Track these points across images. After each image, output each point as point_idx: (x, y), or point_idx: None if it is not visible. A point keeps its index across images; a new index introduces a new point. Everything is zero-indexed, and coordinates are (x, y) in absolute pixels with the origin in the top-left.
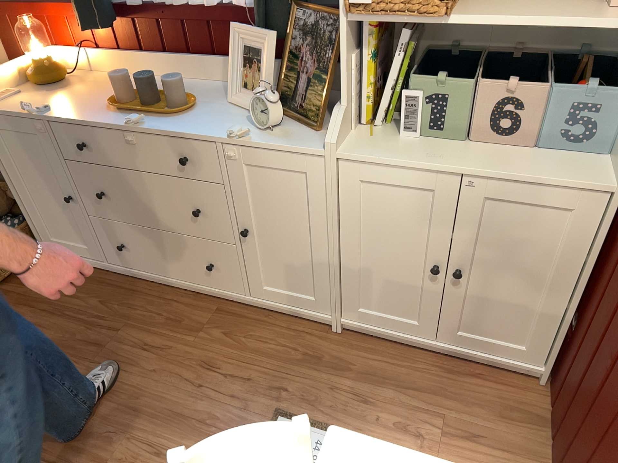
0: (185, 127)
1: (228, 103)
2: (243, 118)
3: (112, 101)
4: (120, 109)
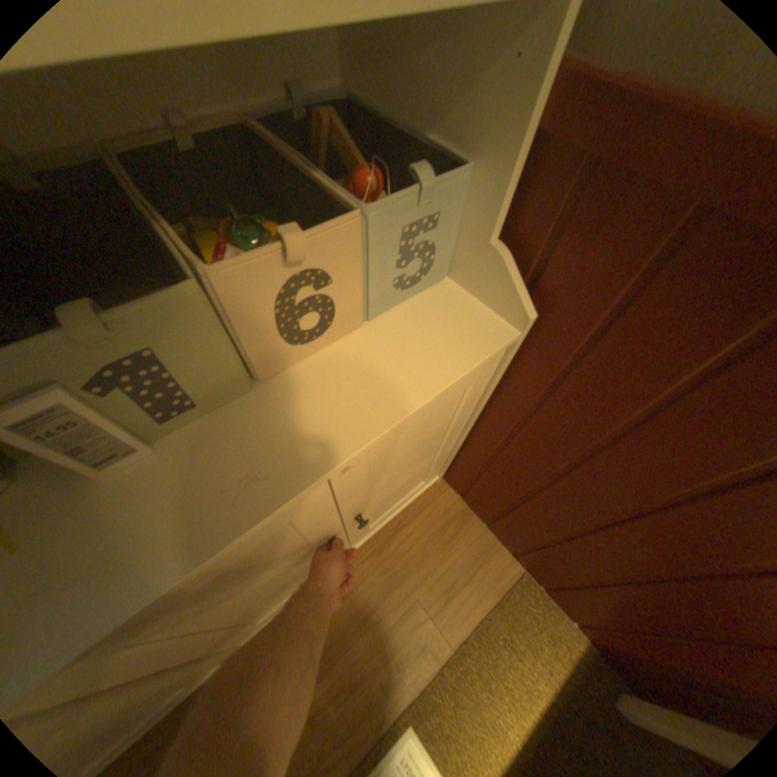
0: None
1: None
2: None
3: None
4: None
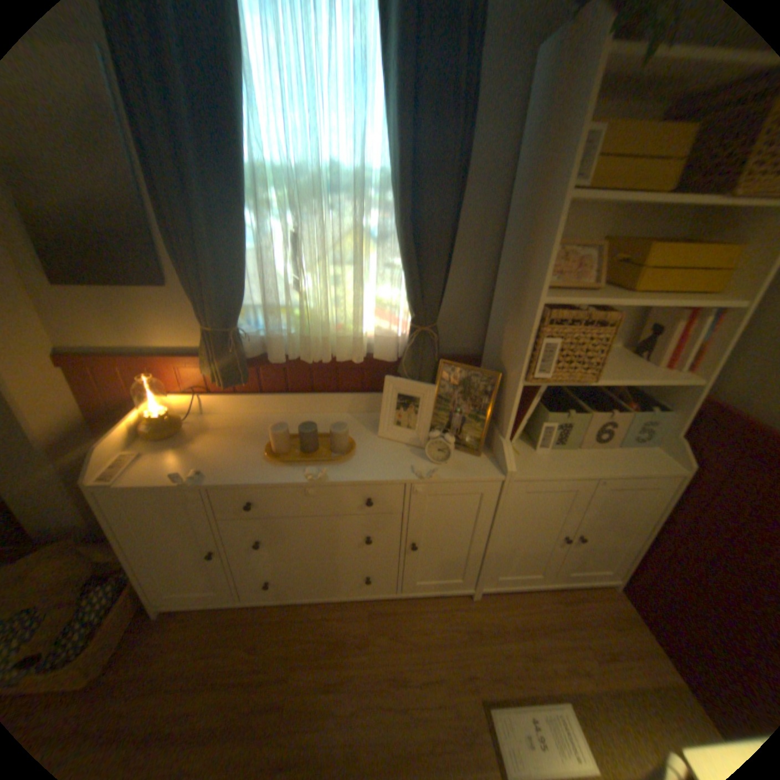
0: (369, 474)
1: (379, 438)
2: (407, 453)
3: (272, 454)
4: (283, 462)
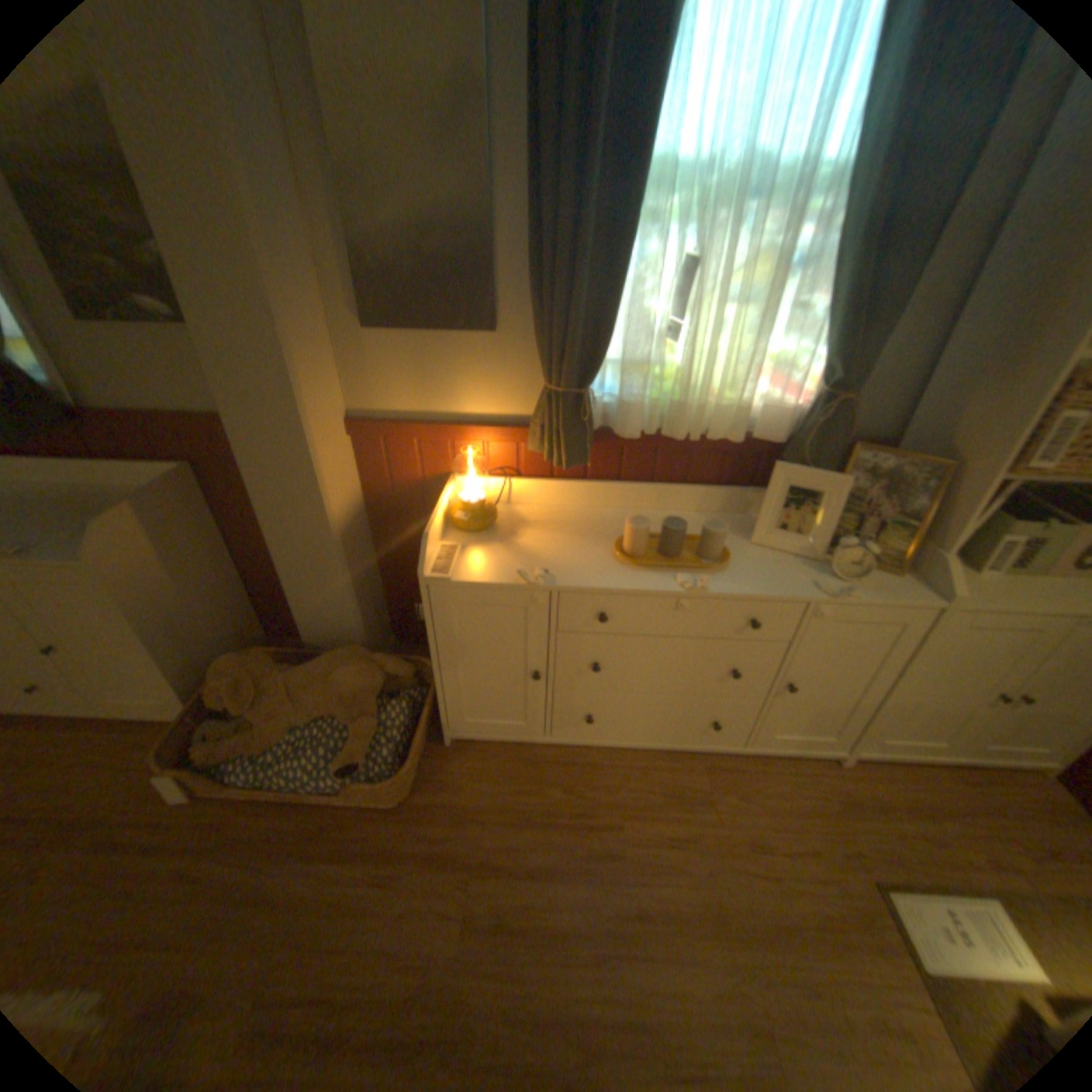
0: (759, 587)
1: (752, 546)
2: (797, 567)
3: (626, 556)
4: (641, 566)
